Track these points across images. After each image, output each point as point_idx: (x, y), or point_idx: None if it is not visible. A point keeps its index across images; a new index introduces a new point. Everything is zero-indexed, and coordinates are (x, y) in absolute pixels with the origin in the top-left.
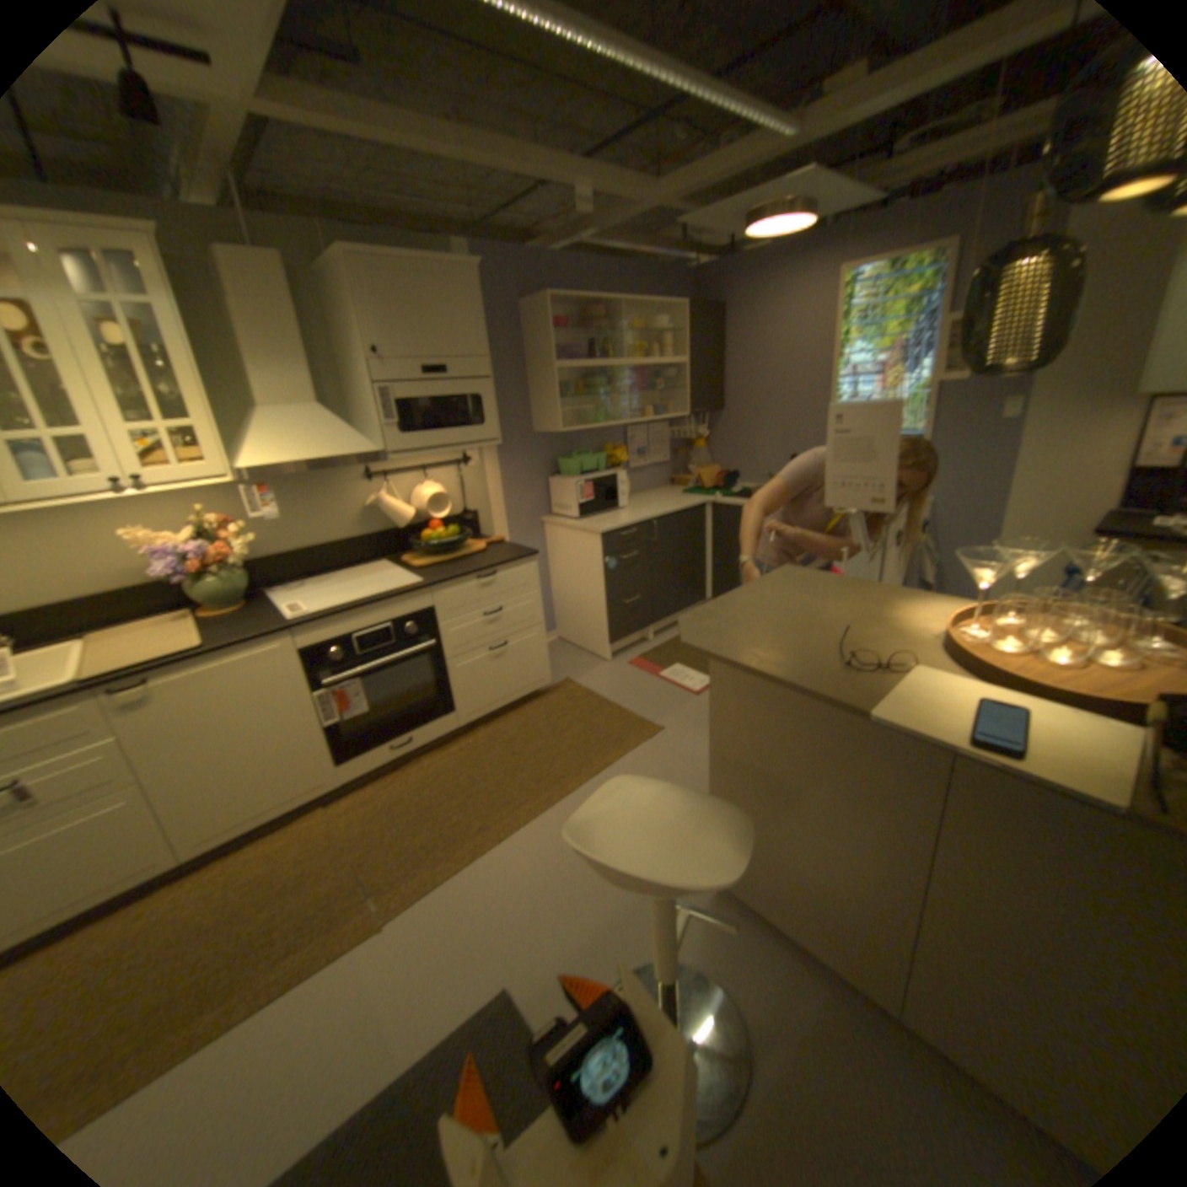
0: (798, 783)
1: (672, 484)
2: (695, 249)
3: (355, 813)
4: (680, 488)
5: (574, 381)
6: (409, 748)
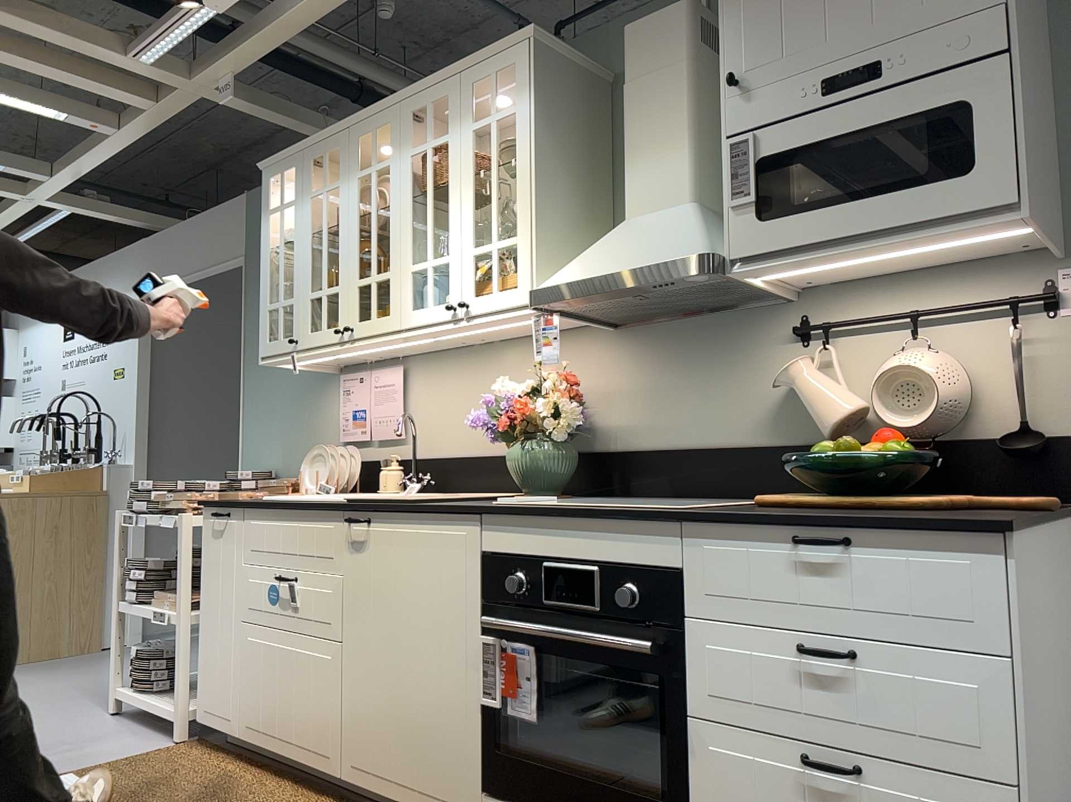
0: None
1: None
2: None
3: None
4: None
5: None
6: None
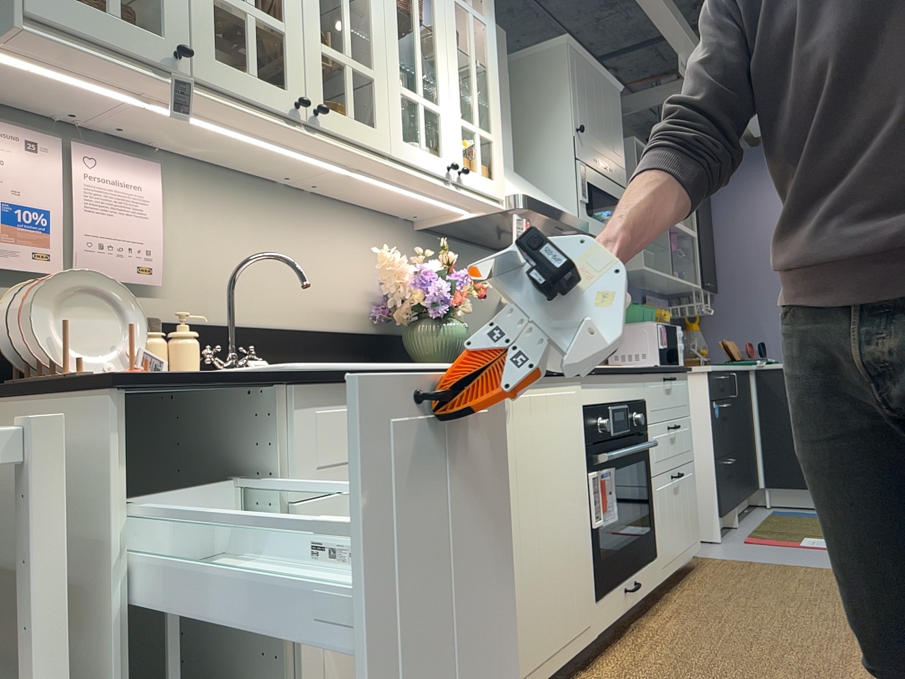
0: None
1: None
2: None
3: (638, 672)
4: None
5: None
6: (634, 598)
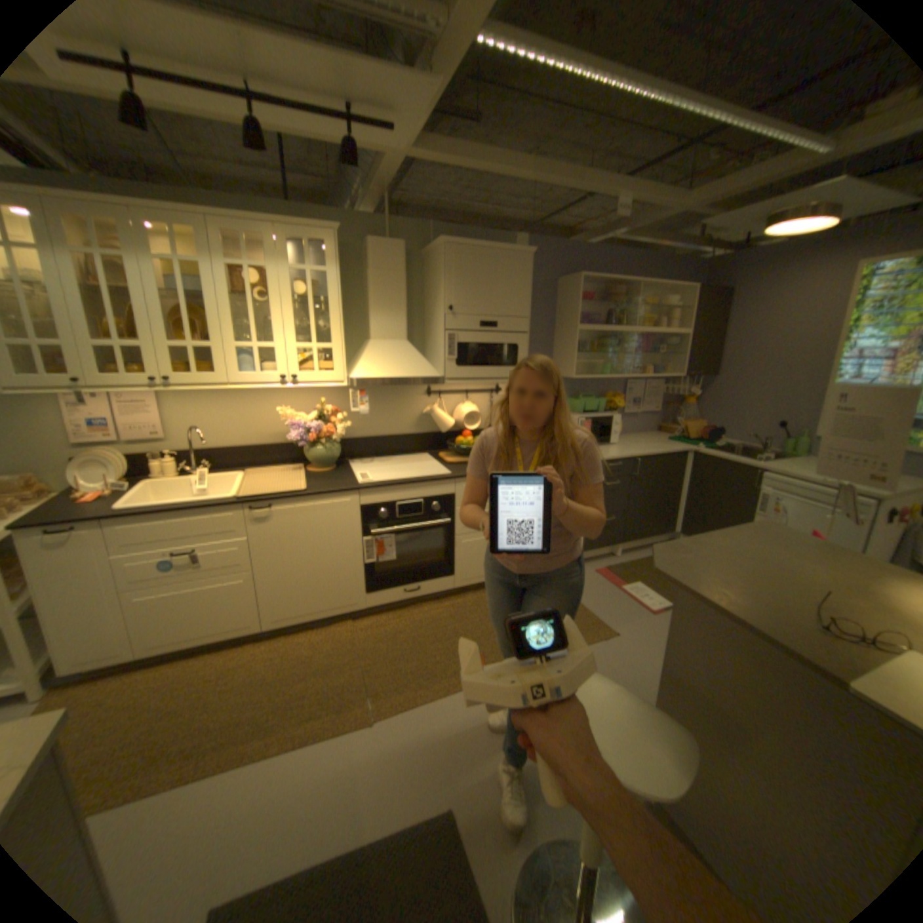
0: (749, 726)
1: (658, 431)
2: (711, 244)
3: (370, 631)
4: (665, 435)
5: (589, 341)
6: (415, 594)
